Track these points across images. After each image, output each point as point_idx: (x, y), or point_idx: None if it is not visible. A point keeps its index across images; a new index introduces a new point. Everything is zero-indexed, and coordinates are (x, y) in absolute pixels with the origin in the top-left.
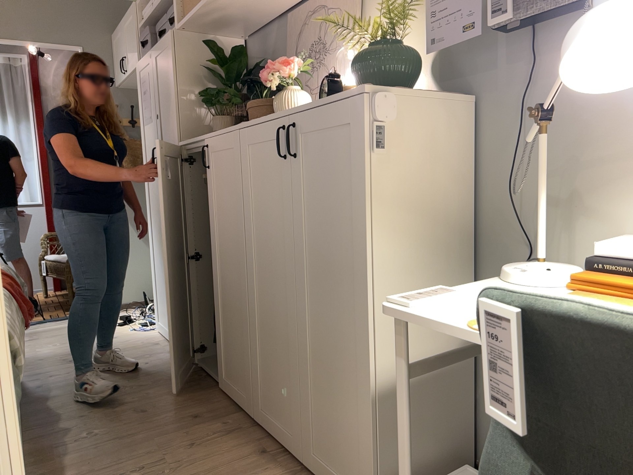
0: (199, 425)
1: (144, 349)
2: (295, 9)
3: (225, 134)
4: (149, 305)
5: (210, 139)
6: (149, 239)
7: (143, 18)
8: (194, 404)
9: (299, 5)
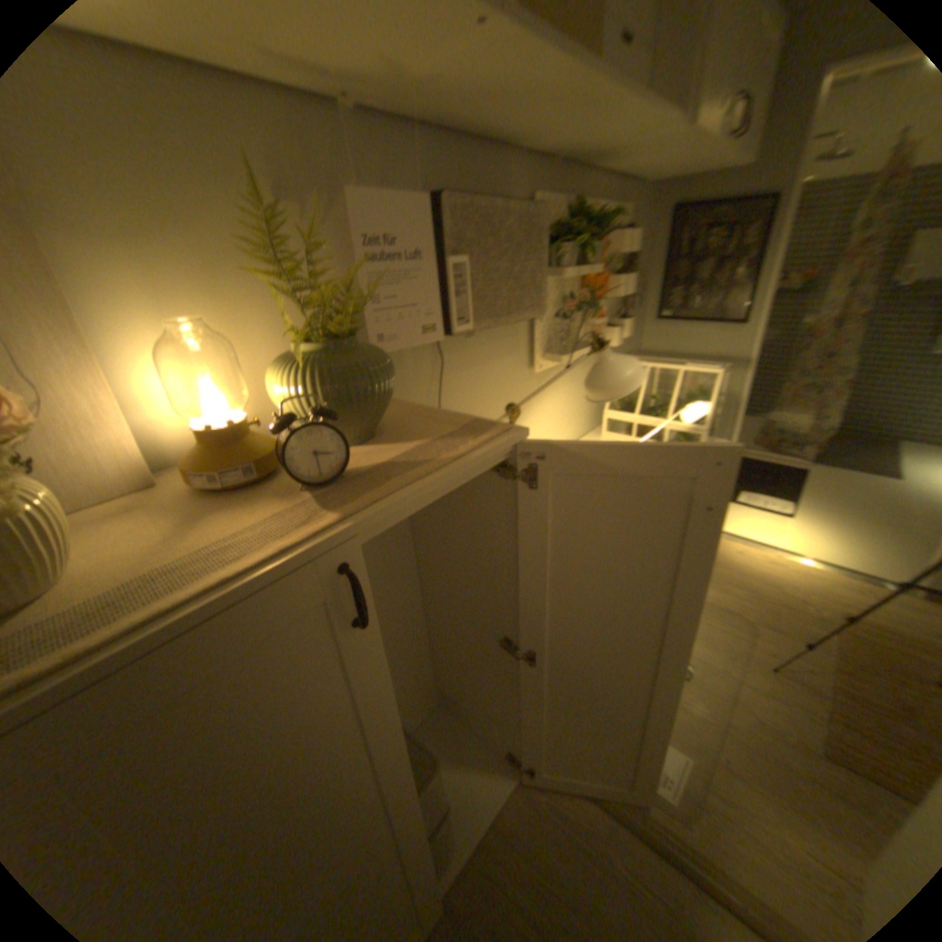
0: None
1: None
2: None
3: None
4: None
5: None
6: None
7: None
8: None
9: None
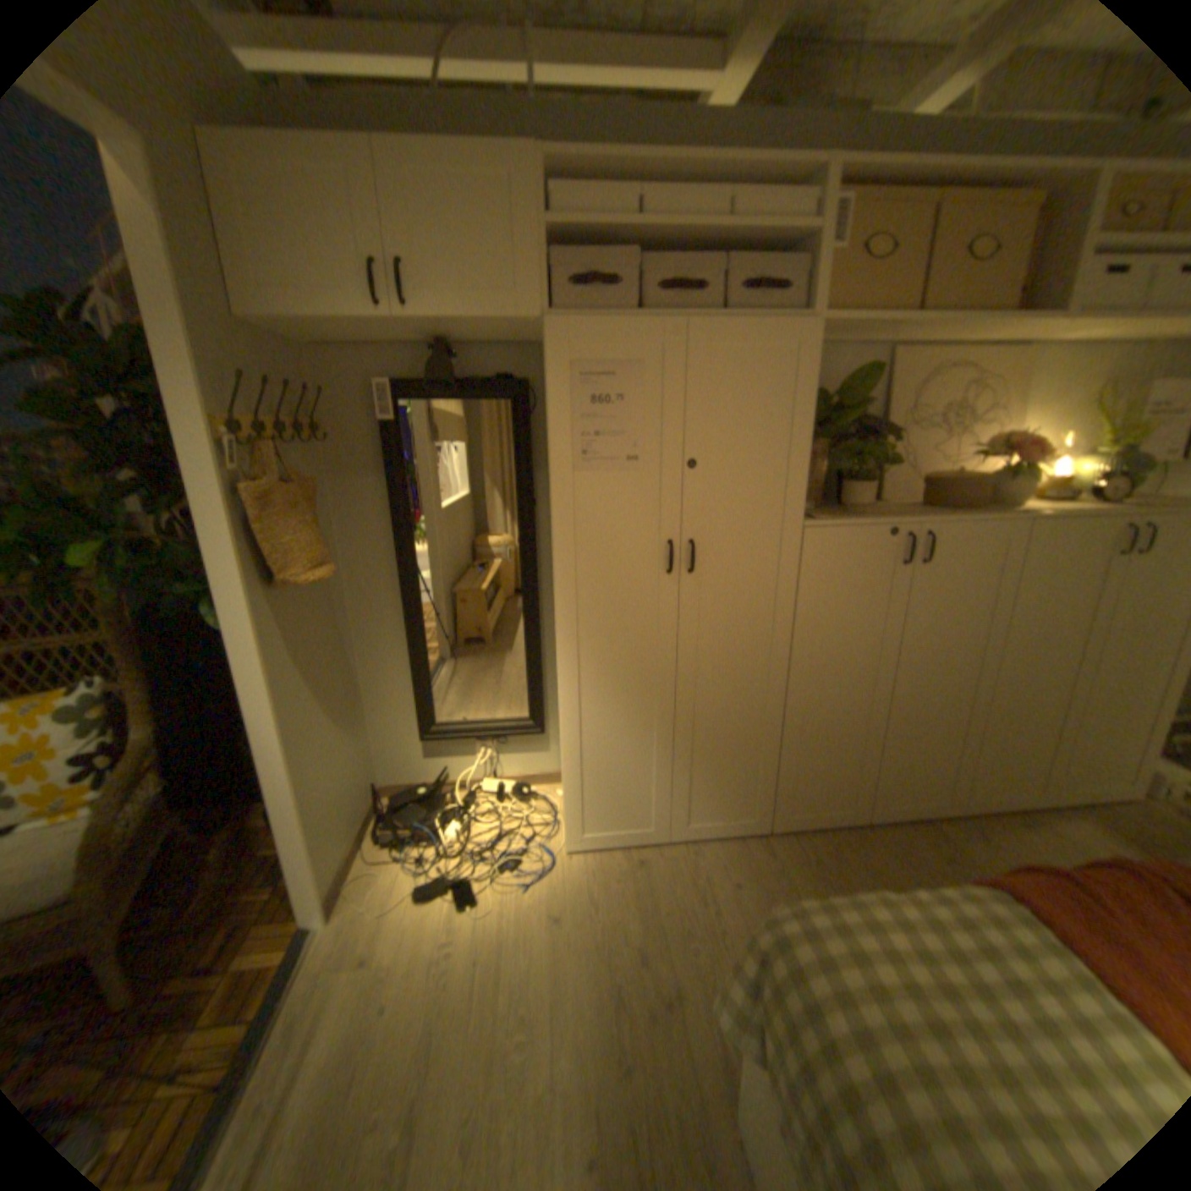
0: (970, 860)
1: (658, 882)
2: (907, 344)
3: (997, 522)
4: (426, 837)
5: (946, 524)
6: (568, 700)
7: (552, 202)
8: (909, 856)
9: (915, 343)
